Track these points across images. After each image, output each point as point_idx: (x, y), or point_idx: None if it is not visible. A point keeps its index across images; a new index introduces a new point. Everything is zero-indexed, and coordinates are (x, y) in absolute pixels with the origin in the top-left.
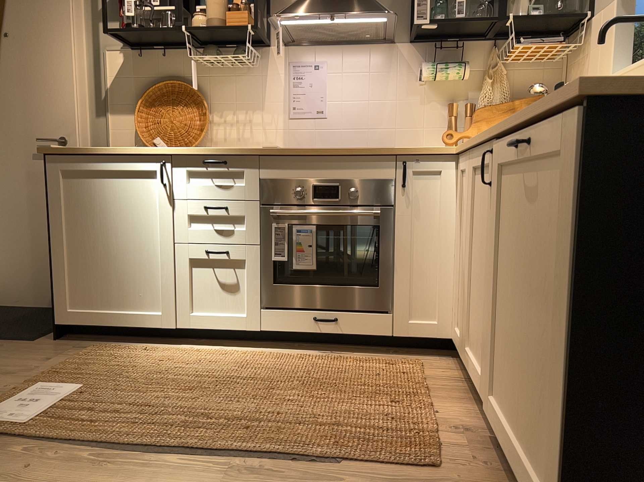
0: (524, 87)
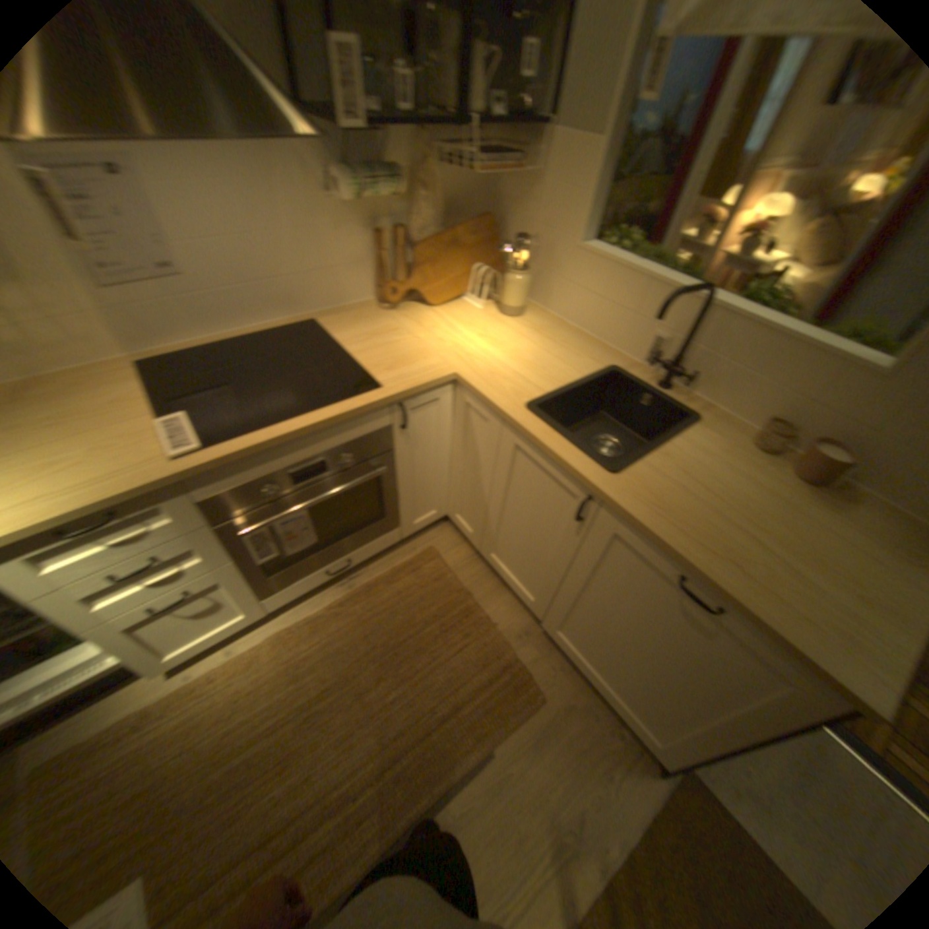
0: (458, 191)
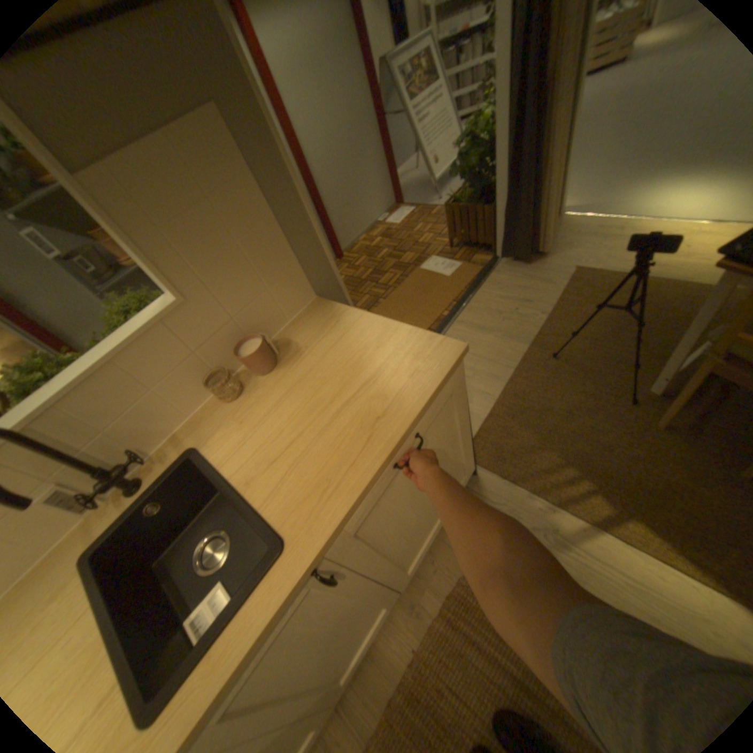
0: None
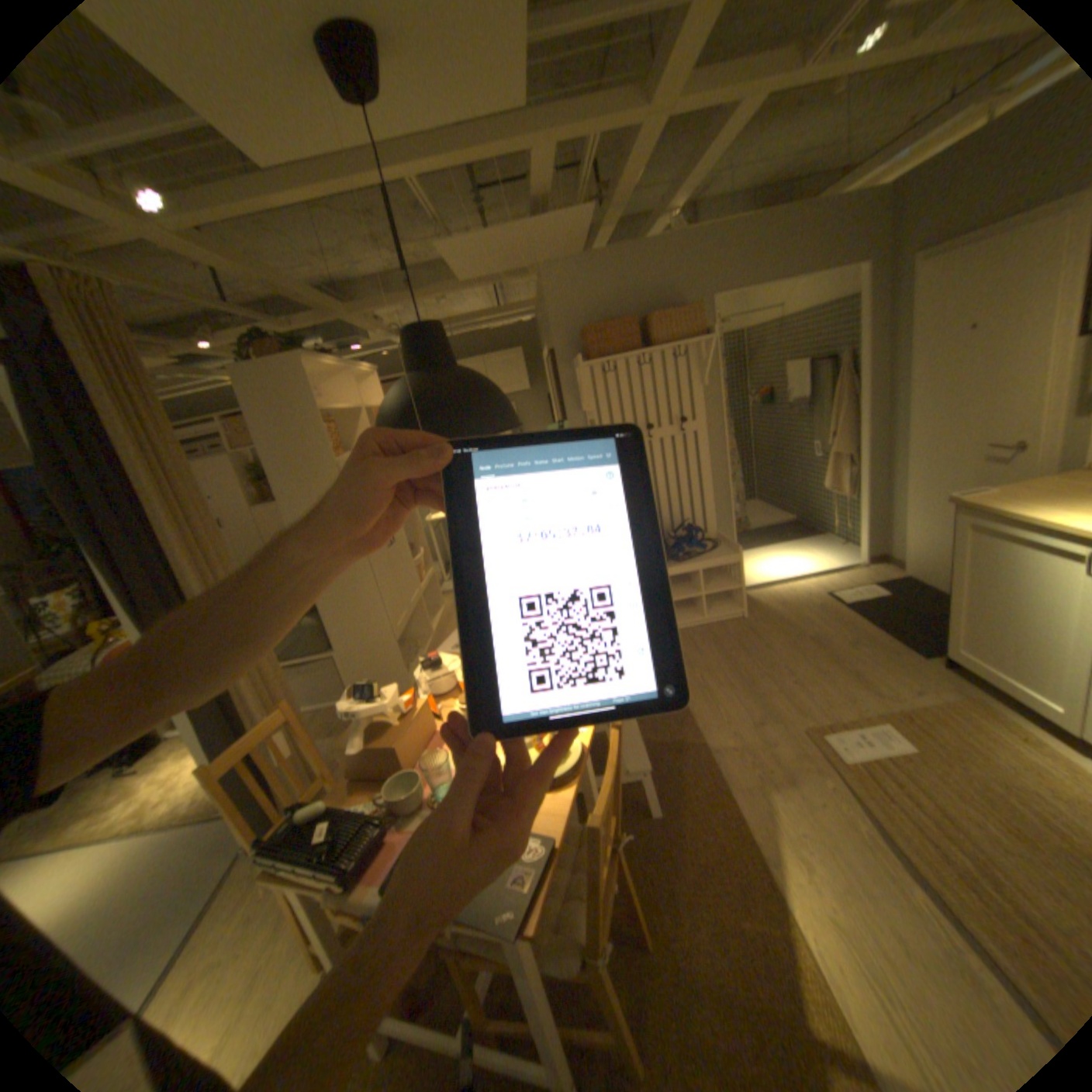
0: None
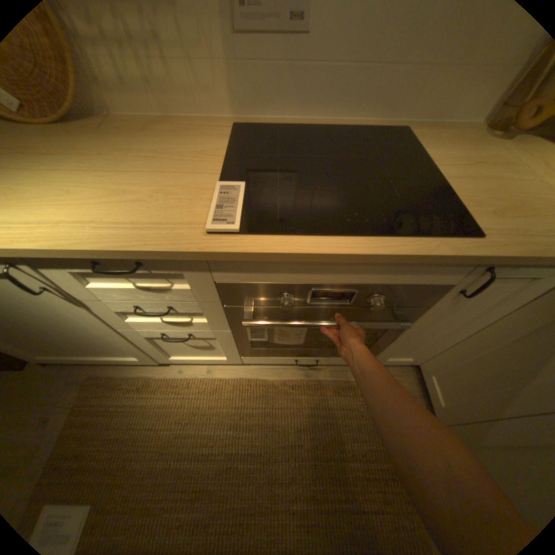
0: None
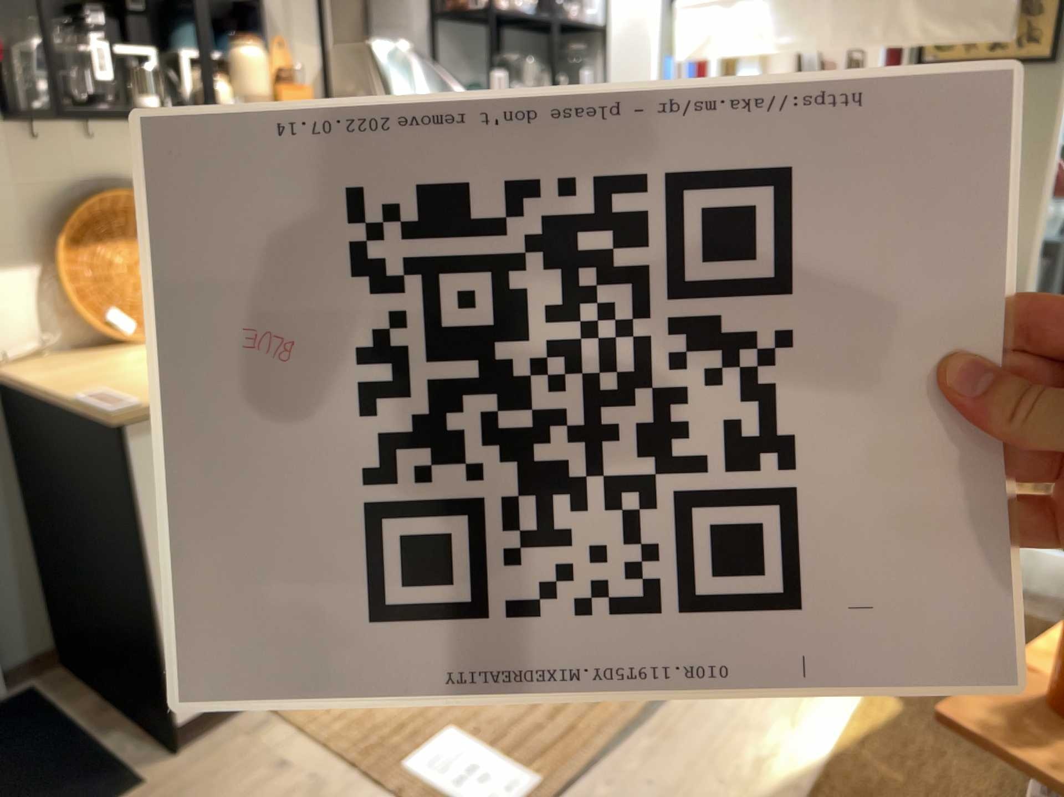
0: None
